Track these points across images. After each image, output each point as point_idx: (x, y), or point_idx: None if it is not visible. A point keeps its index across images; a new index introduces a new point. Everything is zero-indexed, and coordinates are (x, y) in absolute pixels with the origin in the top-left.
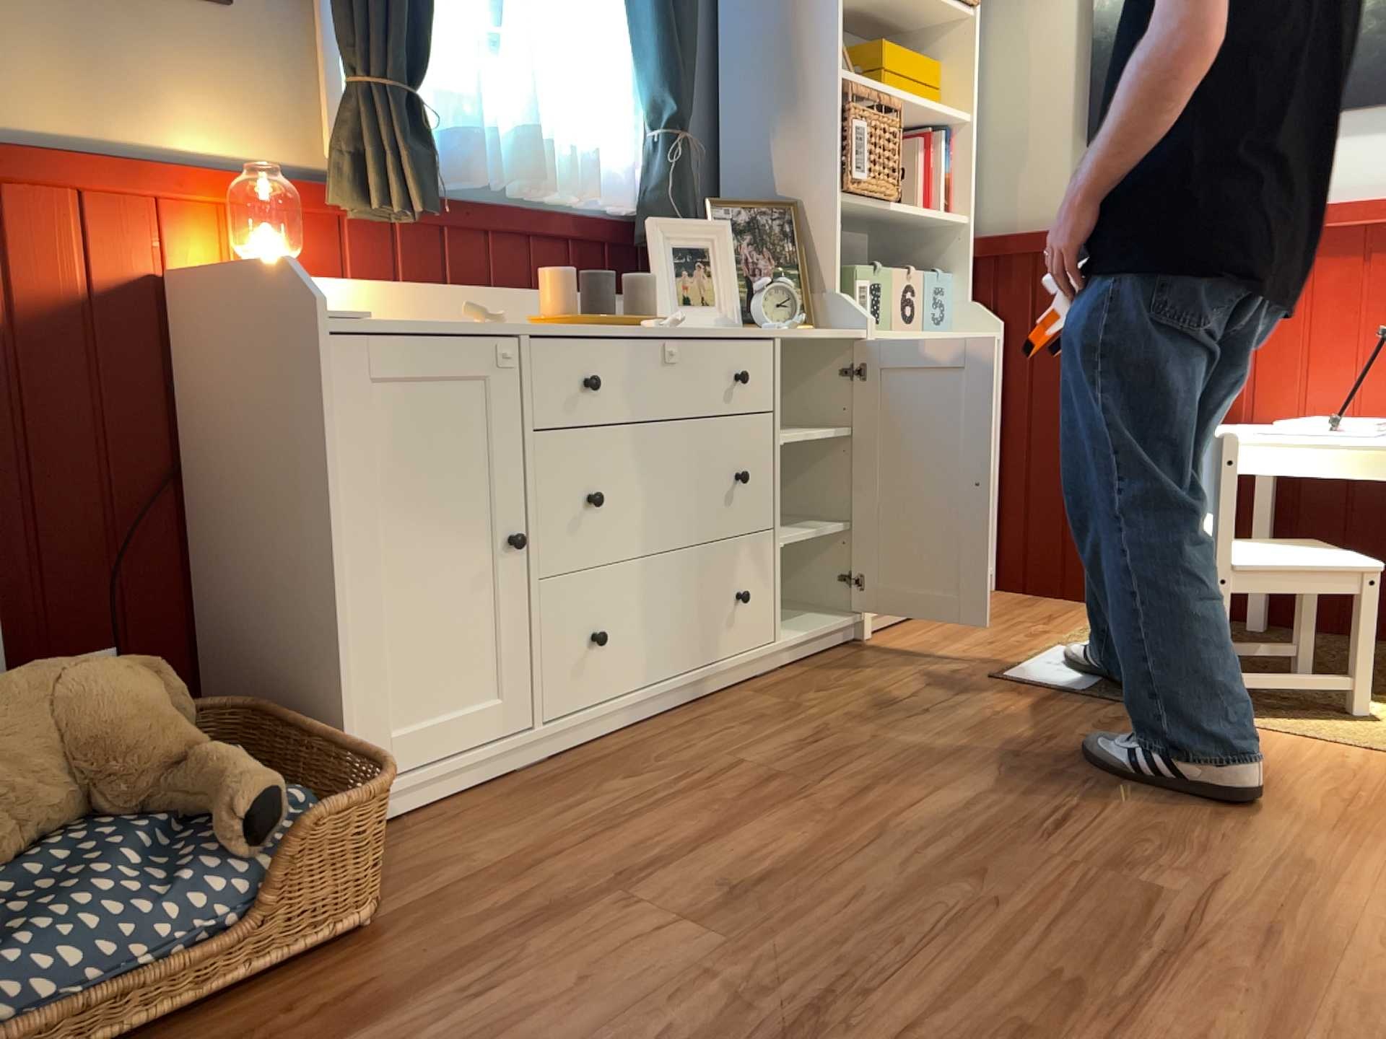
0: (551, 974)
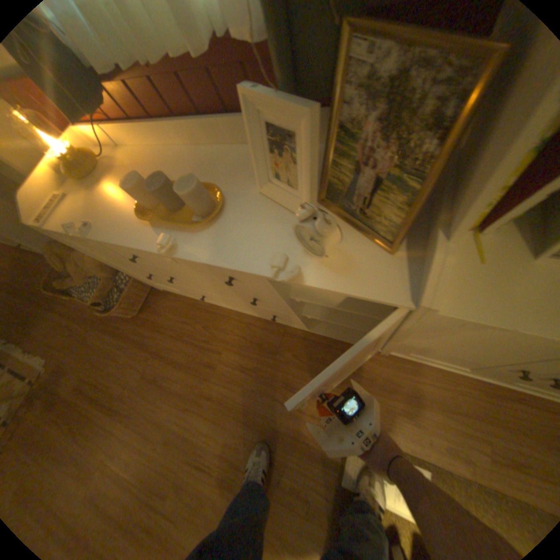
0: (125, 358)
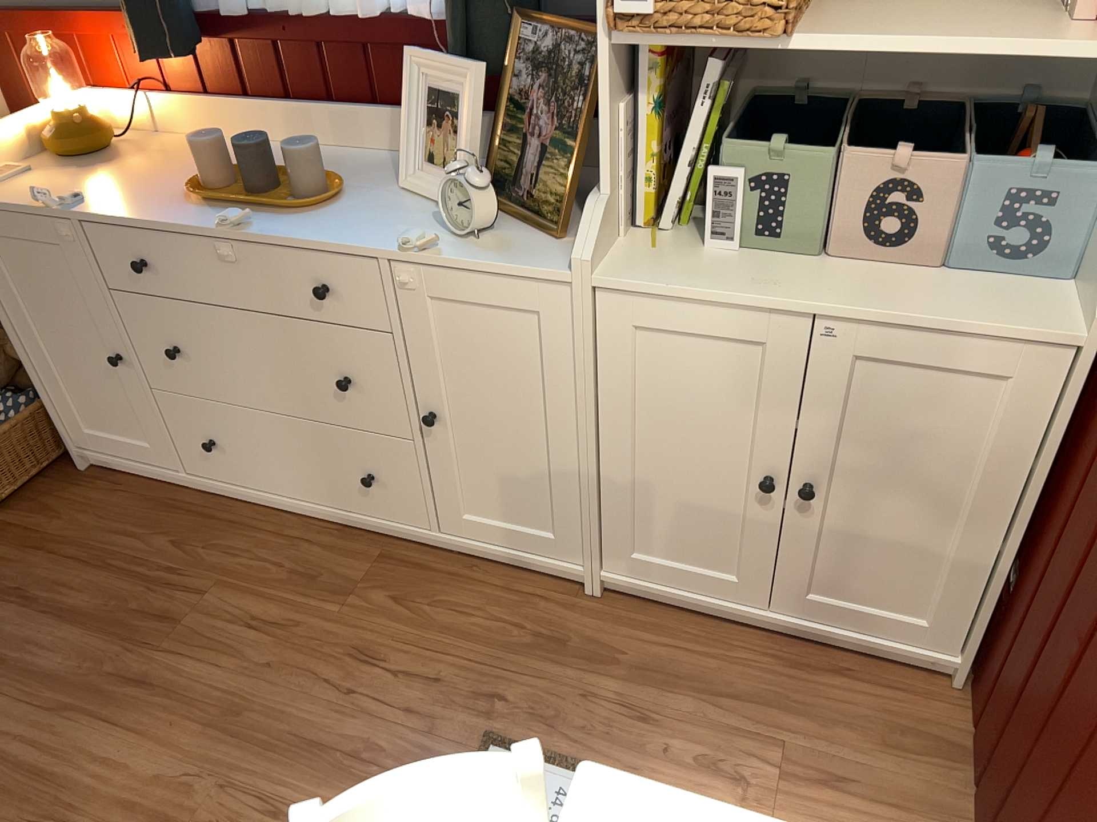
0: None
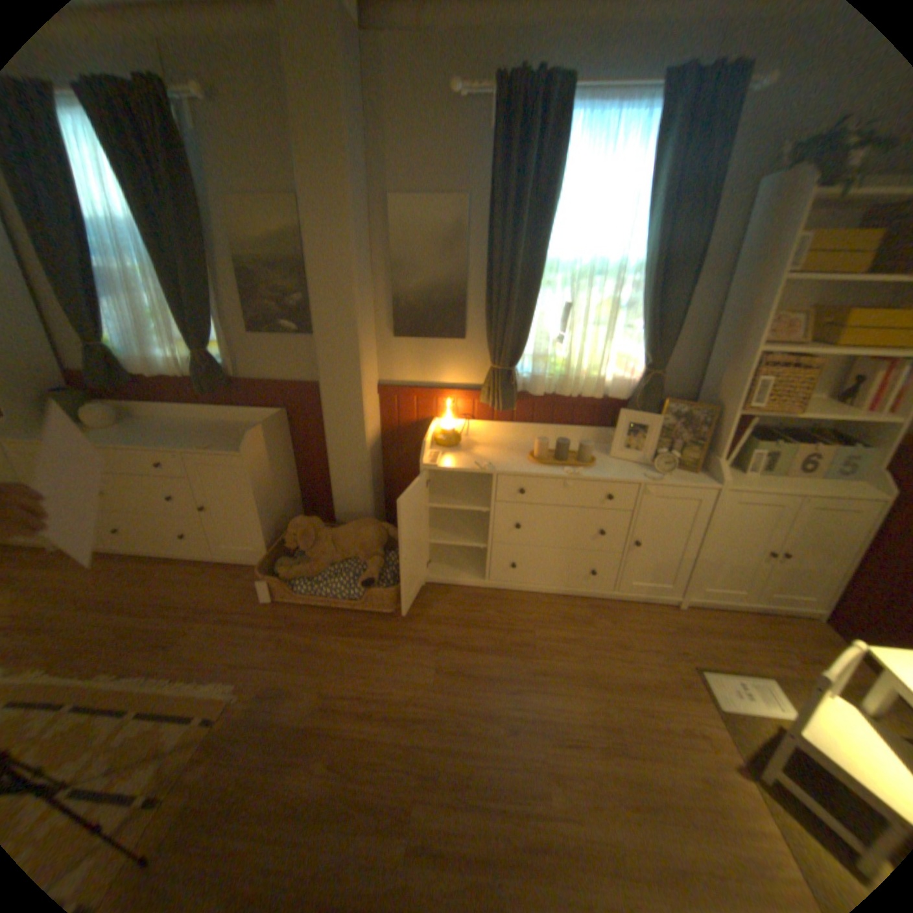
0: (399, 657)
